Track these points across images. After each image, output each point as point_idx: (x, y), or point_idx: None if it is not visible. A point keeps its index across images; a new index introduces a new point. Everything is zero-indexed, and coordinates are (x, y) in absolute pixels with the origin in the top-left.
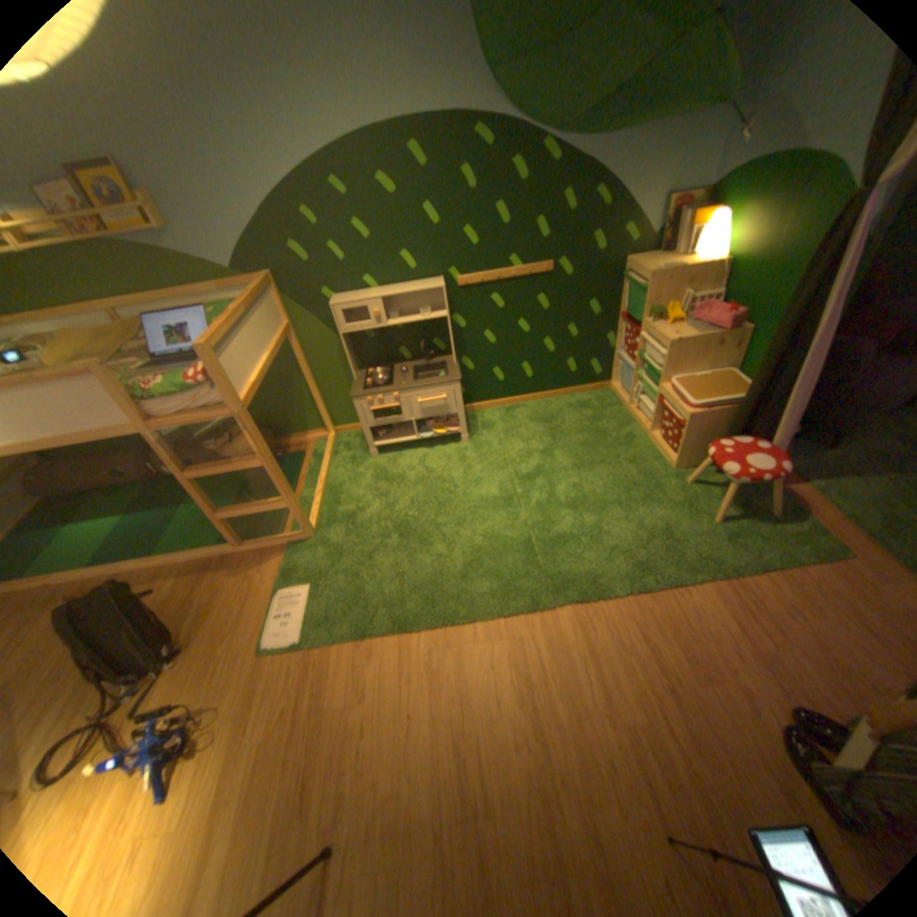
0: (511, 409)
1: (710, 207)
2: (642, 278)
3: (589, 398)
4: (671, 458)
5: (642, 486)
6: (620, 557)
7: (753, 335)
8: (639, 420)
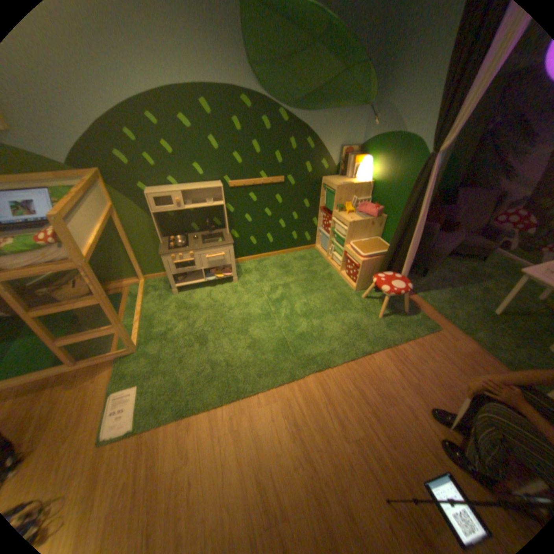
0: (261, 261)
1: (361, 155)
2: (331, 189)
3: (304, 254)
4: (352, 285)
5: (340, 301)
6: (335, 342)
7: (386, 220)
8: (333, 265)
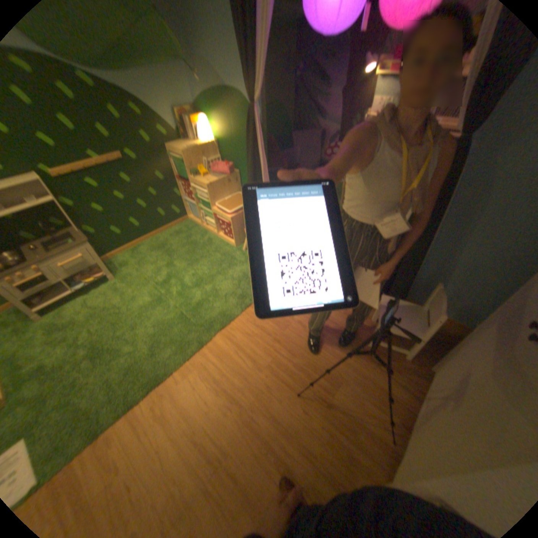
0: (135, 249)
1: (196, 115)
2: (179, 156)
3: (180, 228)
4: (232, 243)
5: (225, 261)
6: (230, 298)
7: (240, 175)
8: (210, 231)
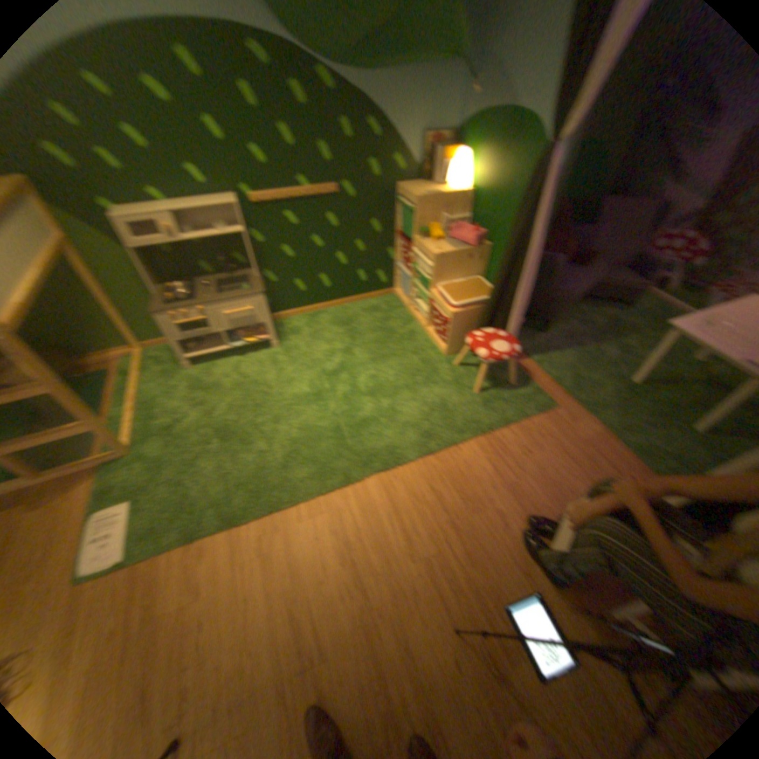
0: (317, 316)
1: (457, 147)
2: (412, 203)
3: (380, 303)
4: (443, 348)
5: (424, 372)
6: (411, 430)
7: (491, 251)
8: (418, 320)
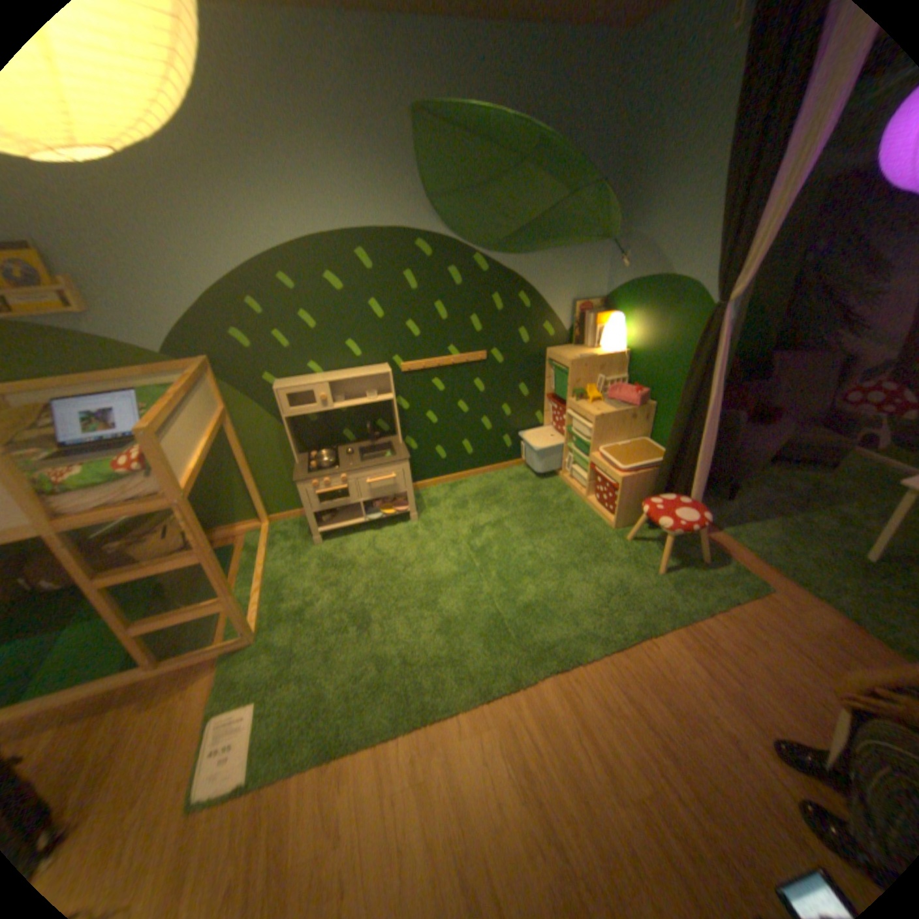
0: (455, 485)
1: (606, 312)
2: (562, 366)
3: (525, 471)
4: (609, 519)
5: (590, 547)
6: (587, 619)
7: (656, 410)
8: (574, 487)
